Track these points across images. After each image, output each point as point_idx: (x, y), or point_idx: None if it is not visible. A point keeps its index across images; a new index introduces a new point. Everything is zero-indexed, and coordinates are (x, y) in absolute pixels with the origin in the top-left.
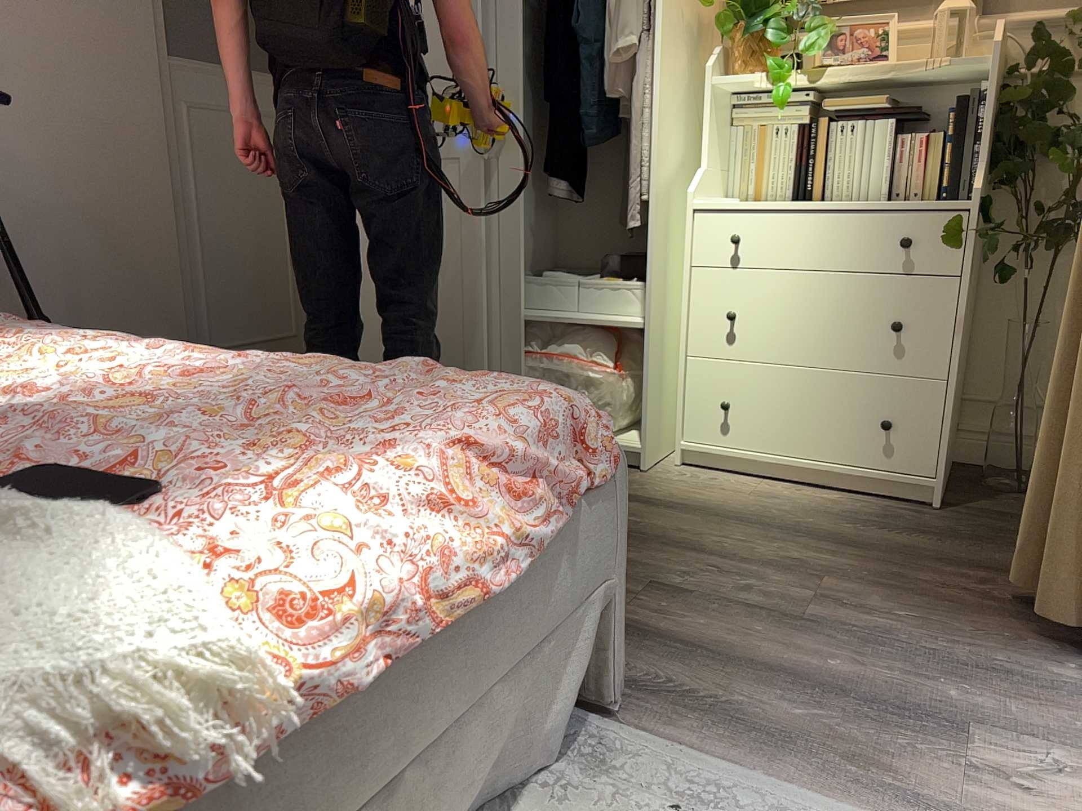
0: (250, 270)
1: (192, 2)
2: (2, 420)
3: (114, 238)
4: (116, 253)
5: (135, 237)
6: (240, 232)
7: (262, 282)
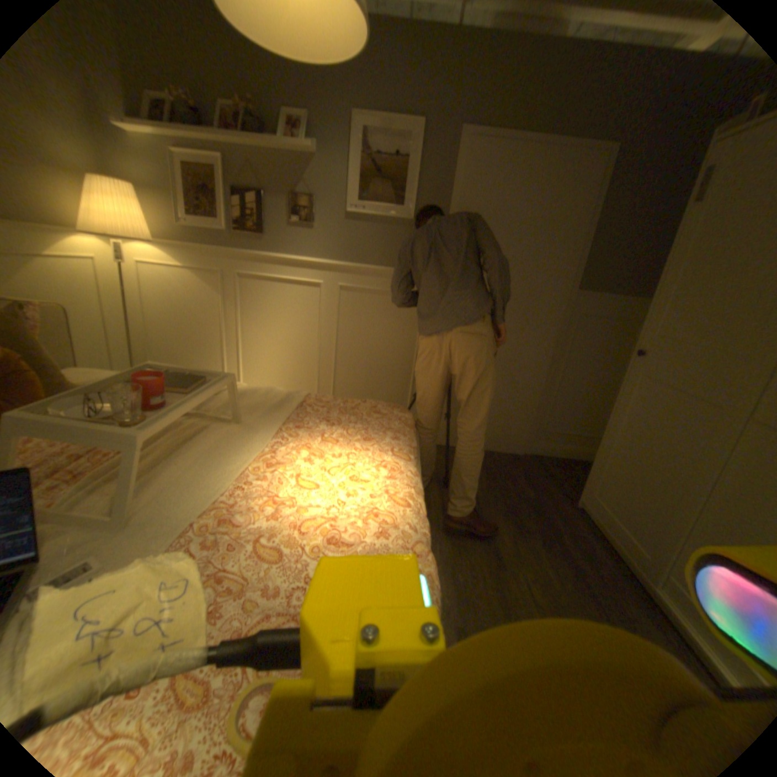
0: (583, 400)
1: (604, 260)
2: (255, 526)
3: (510, 372)
4: (509, 379)
5: (521, 374)
6: (584, 380)
7: (588, 407)
